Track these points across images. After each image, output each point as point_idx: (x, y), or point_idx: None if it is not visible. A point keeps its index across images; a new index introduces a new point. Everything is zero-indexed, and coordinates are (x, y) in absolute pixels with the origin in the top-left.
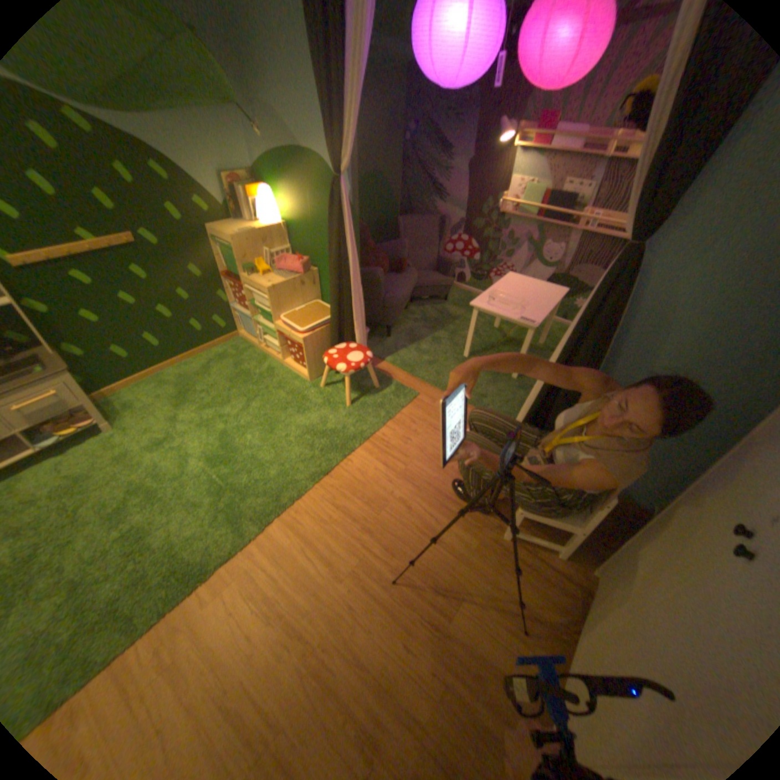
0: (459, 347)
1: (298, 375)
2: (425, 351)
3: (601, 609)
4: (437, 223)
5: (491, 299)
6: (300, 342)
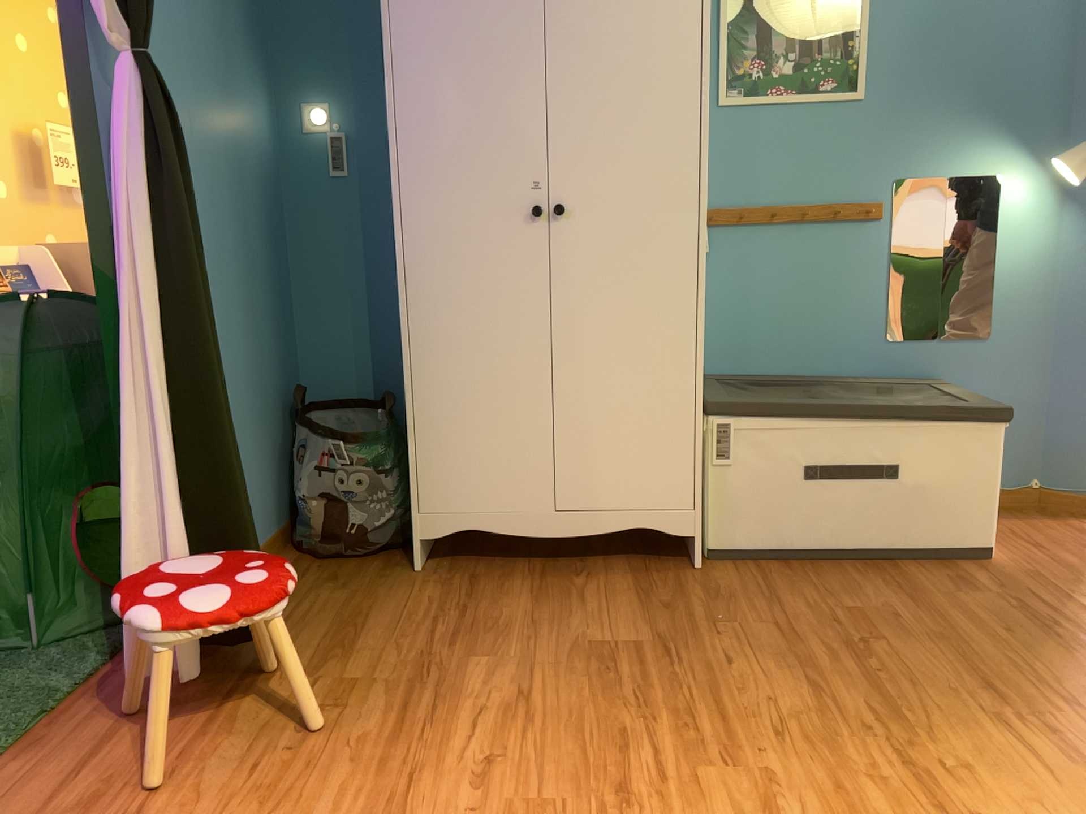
0: None
1: None
2: None
3: (502, 497)
4: None
5: None
6: None
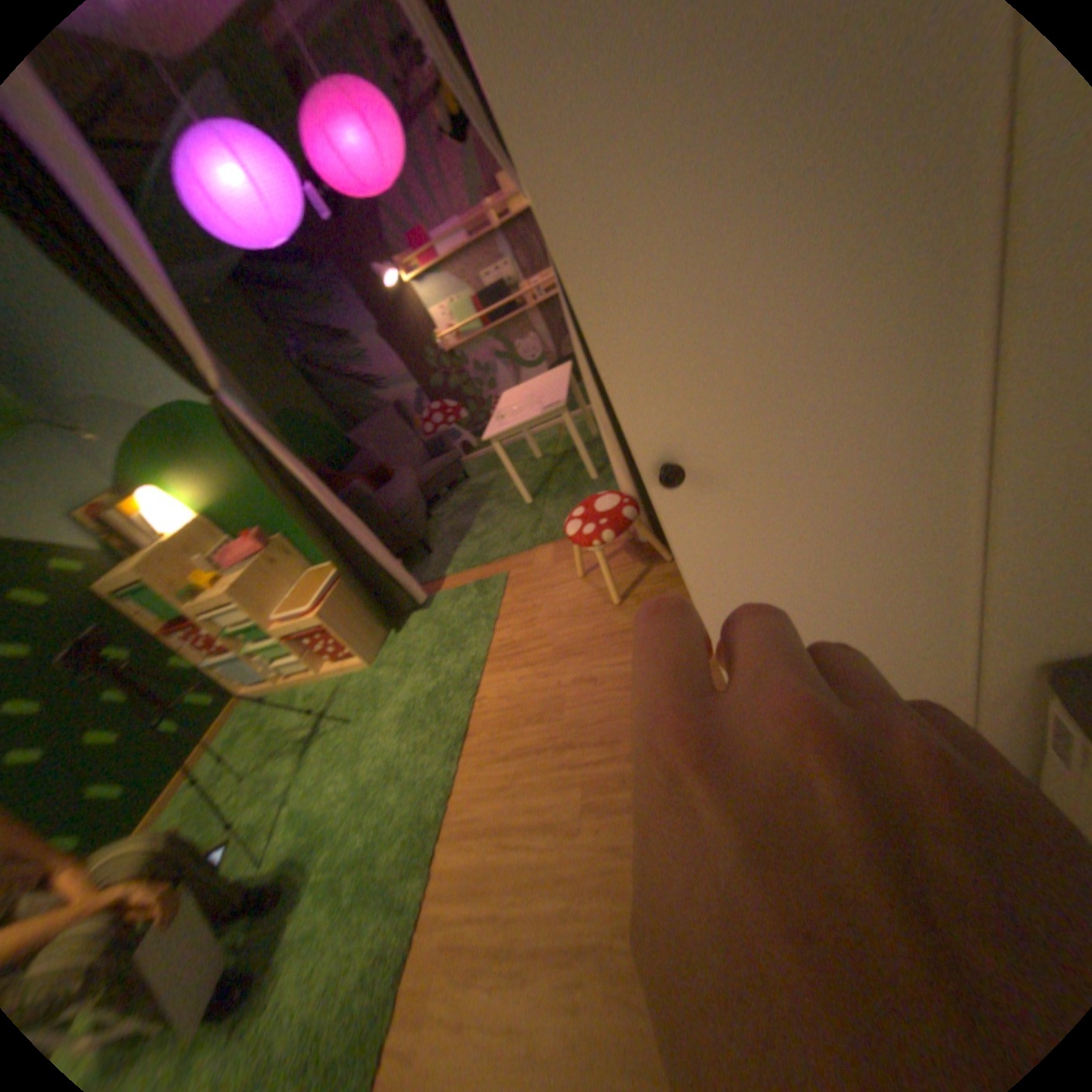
0: (516, 501)
1: (348, 672)
2: (482, 532)
3: None
4: (394, 411)
5: (500, 420)
6: (315, 621)
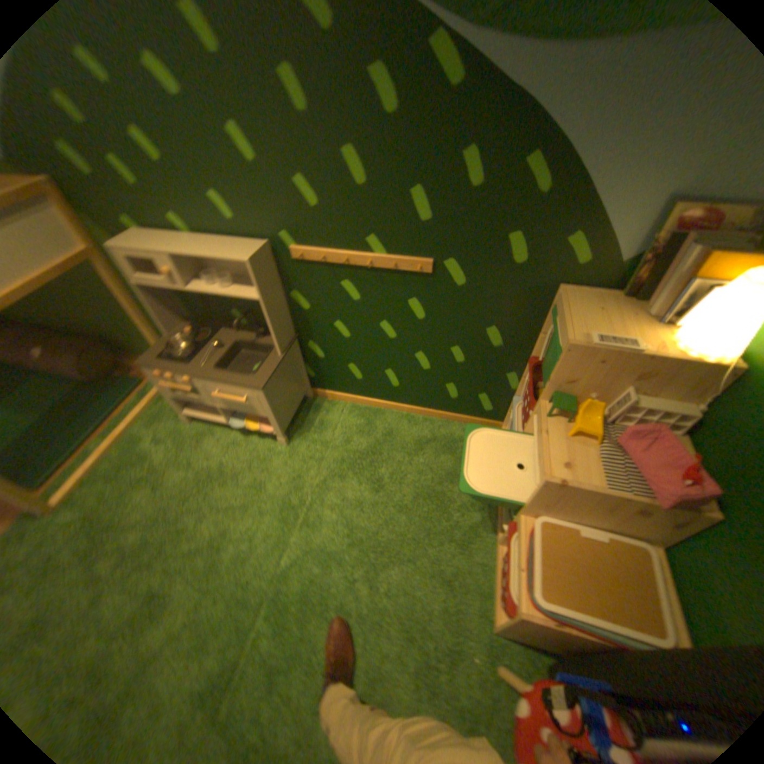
0: None
1: (495, 596)
2: None
3: None
4: None
5: None
6: (519, 614)
